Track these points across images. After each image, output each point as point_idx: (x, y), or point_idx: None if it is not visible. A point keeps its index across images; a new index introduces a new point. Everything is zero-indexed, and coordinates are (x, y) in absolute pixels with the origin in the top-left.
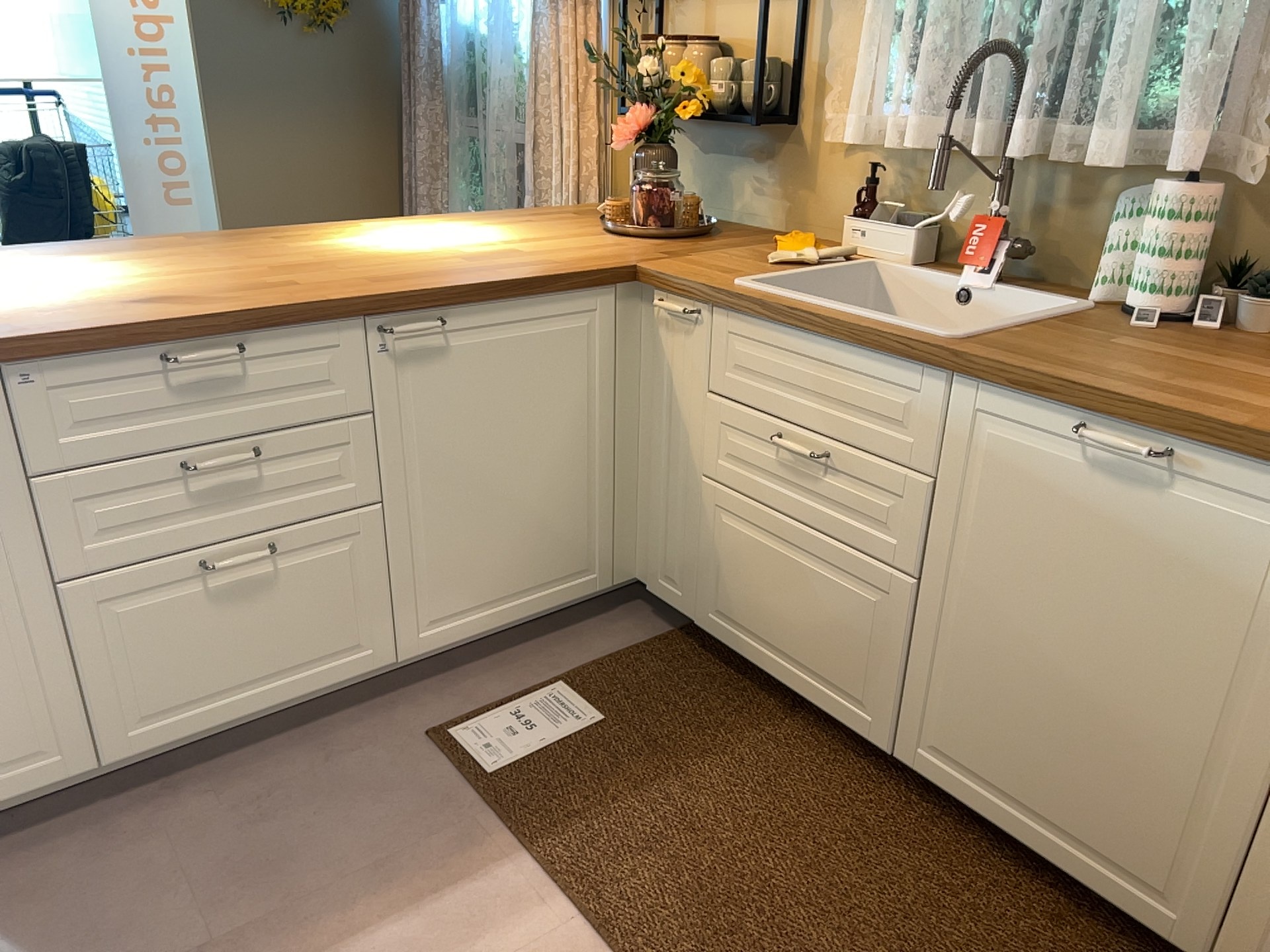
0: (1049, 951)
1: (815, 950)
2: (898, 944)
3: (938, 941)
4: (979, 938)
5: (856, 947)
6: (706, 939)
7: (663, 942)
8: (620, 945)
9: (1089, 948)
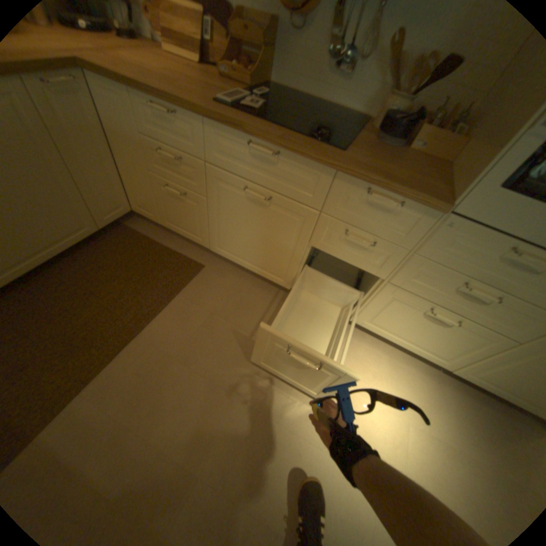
0: (88, 262)
1: (91, 315)
2: (87, 295)
3: (85, 286)
4: (84, 277)
5: (89, 305)
6: (89, 346)
7: (91, 359)
8: (94, 373)
9: (86, 255)
